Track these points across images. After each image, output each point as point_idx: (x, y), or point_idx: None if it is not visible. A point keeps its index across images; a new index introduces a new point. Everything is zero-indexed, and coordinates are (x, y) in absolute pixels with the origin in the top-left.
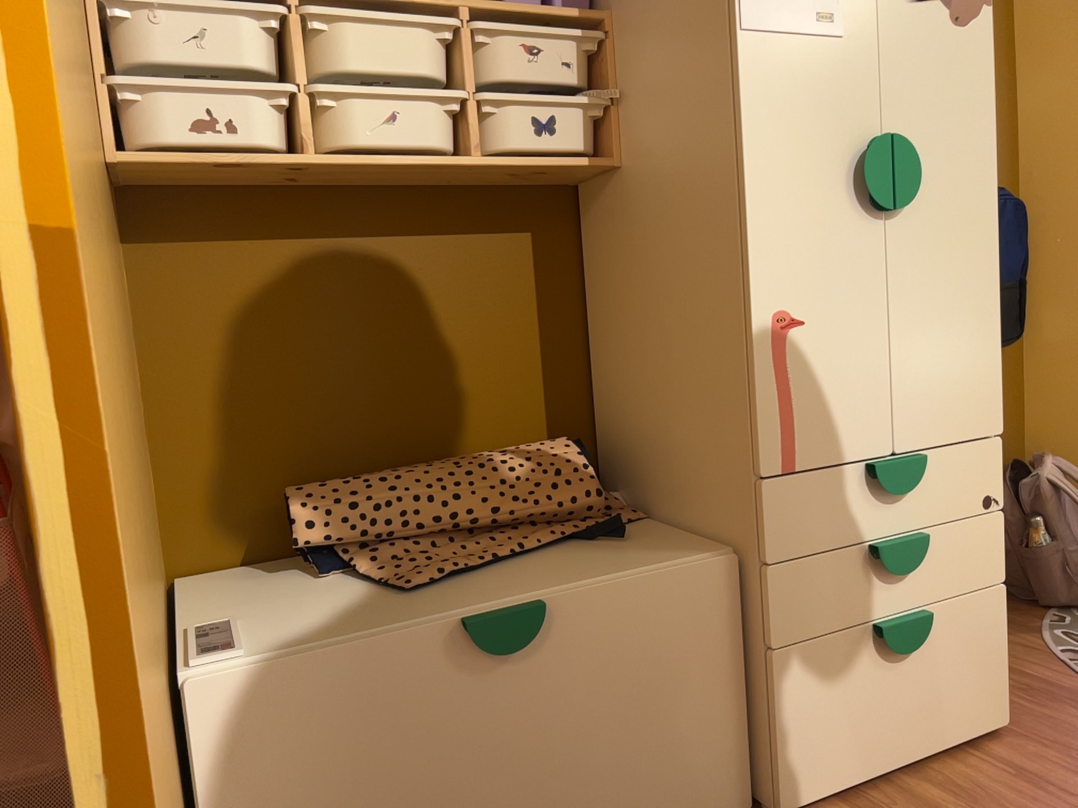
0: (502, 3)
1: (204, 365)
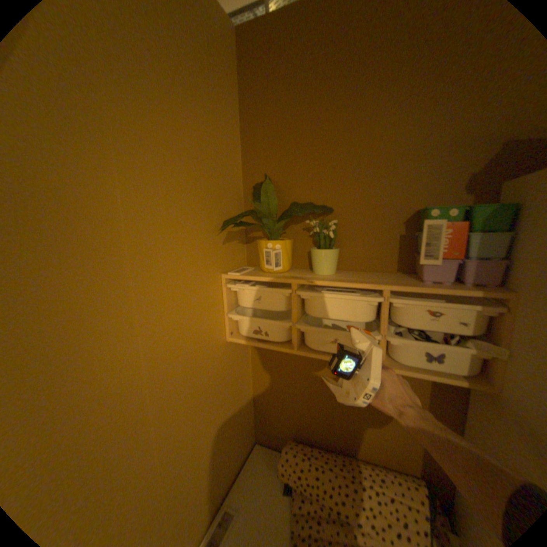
0: (416, 286)
1: (270, 384)
